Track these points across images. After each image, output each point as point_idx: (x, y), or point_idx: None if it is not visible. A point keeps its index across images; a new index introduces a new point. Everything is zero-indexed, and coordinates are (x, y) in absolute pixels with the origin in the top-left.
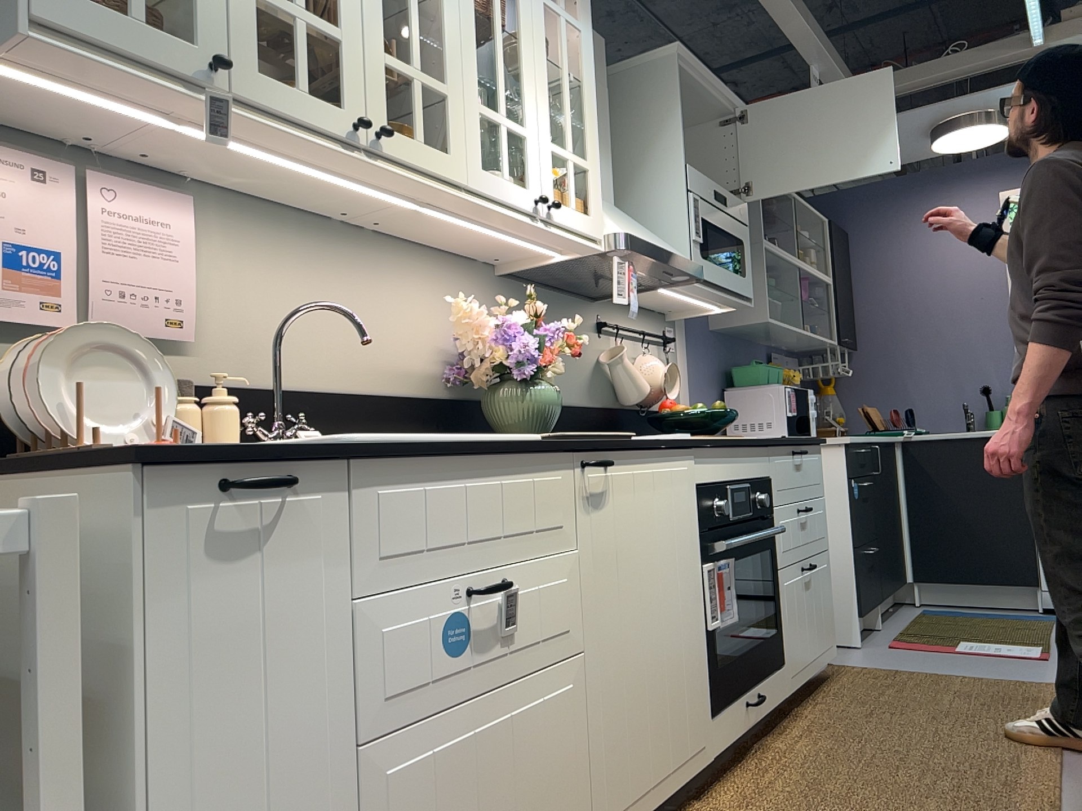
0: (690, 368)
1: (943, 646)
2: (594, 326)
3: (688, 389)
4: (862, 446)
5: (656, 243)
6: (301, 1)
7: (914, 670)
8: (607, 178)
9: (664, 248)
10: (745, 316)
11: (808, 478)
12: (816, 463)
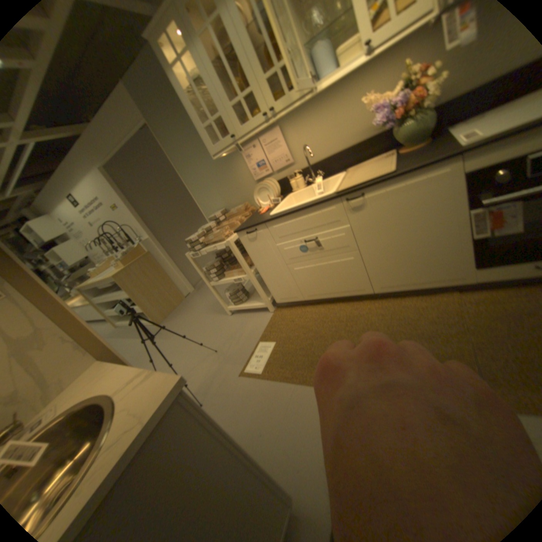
0: None
1: None
2: None
3: None
4: None
5: None
6: (238, 91)
7: None
8: None
9: None
10: None
11: None
12: None
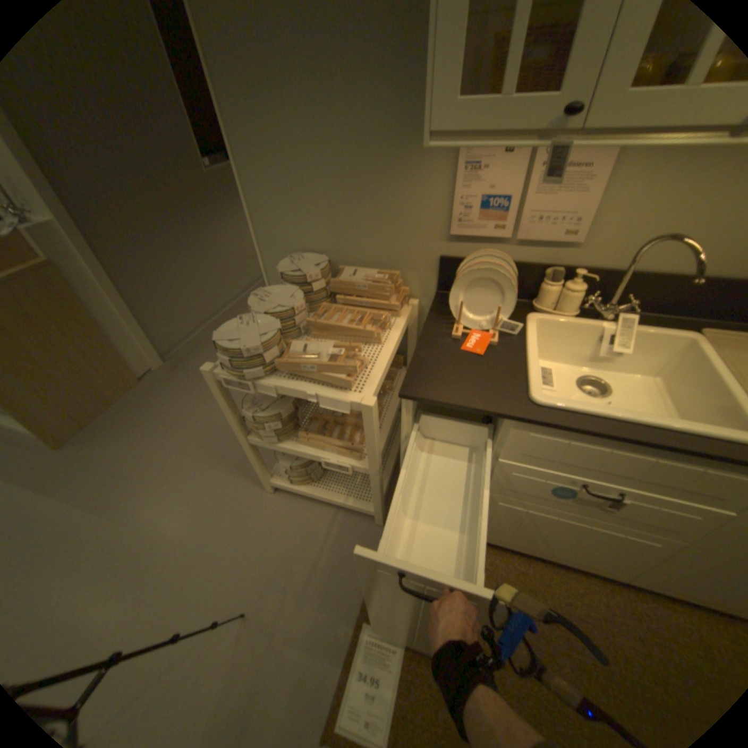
0: None
1: None
2: None
3: None
4: None
5: None
6: None
7: None
8: None
9: None
10: None
11: None
12: None
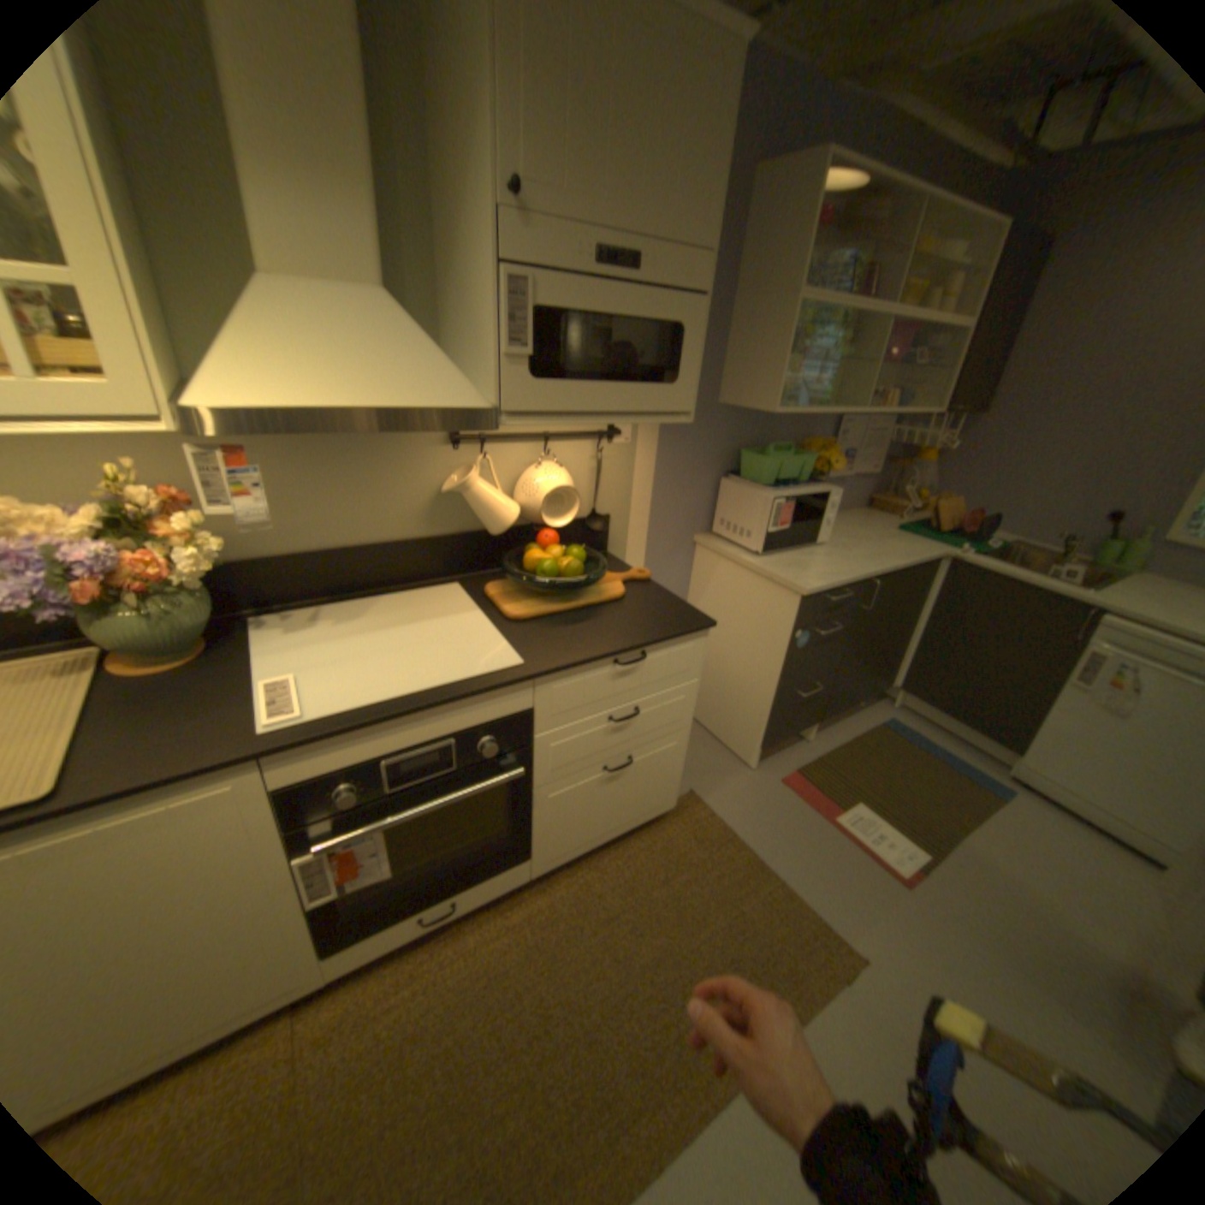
0: (656, 459)
1: (831, 808)
2: (435, 439)
3: (646, 485)
4: (844, 588)
5: (347, 390)
6: None
7: (746, 849)
8: (348, 237)
9: (368, 397)
10: (753, 397)
11: (651, 676)
12: (680, 654)
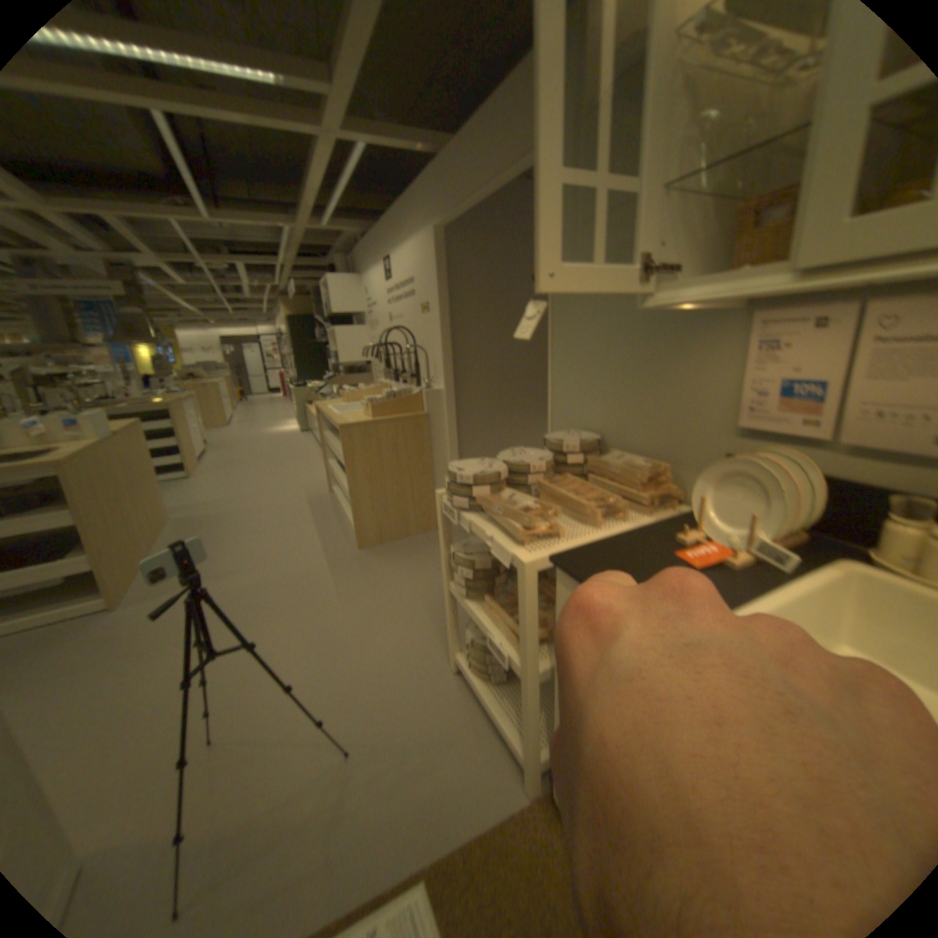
0: None
1: None
2: None
3: None
4: None
5: None
6: None
7: None
8: None
9: None
10: None
11: None
12: None
